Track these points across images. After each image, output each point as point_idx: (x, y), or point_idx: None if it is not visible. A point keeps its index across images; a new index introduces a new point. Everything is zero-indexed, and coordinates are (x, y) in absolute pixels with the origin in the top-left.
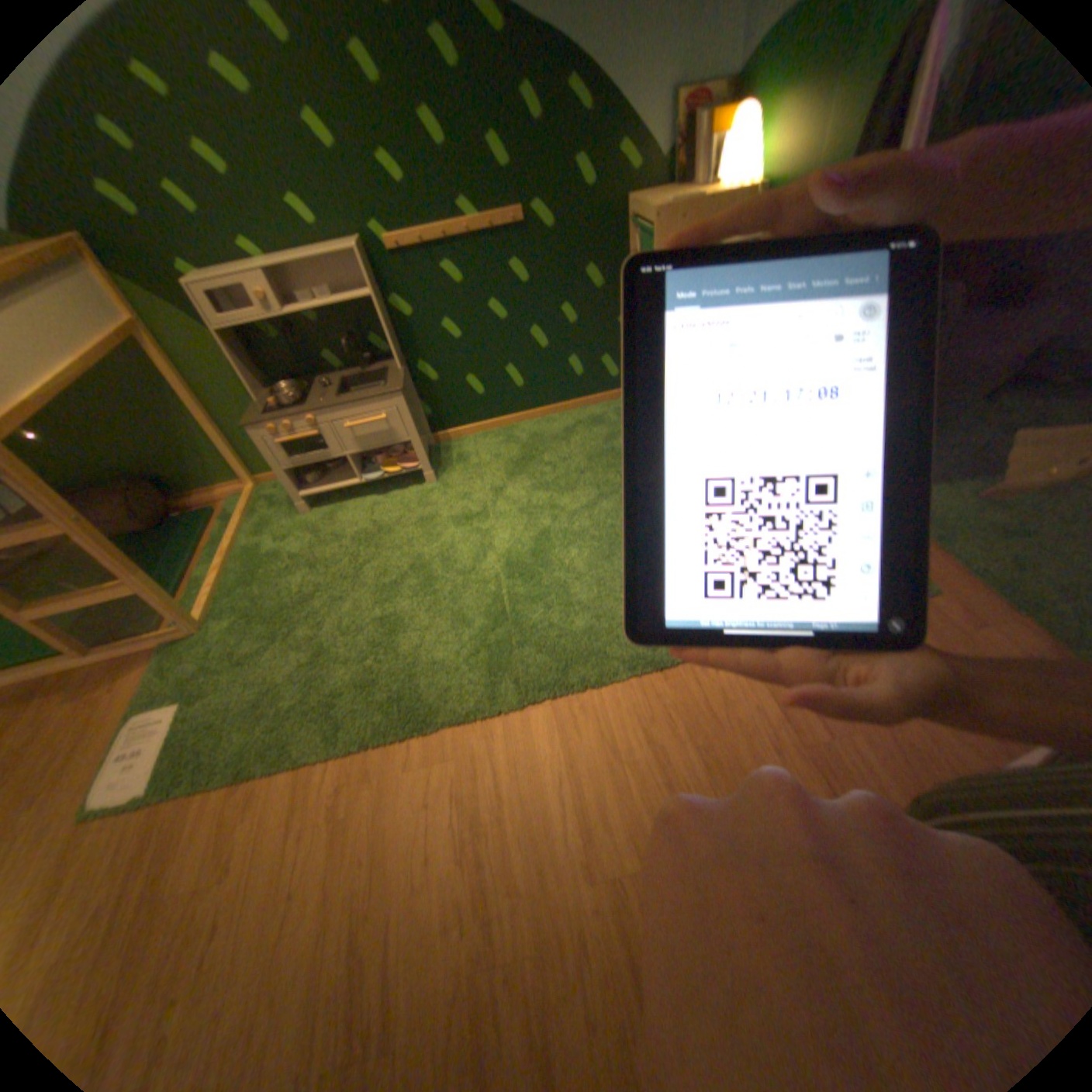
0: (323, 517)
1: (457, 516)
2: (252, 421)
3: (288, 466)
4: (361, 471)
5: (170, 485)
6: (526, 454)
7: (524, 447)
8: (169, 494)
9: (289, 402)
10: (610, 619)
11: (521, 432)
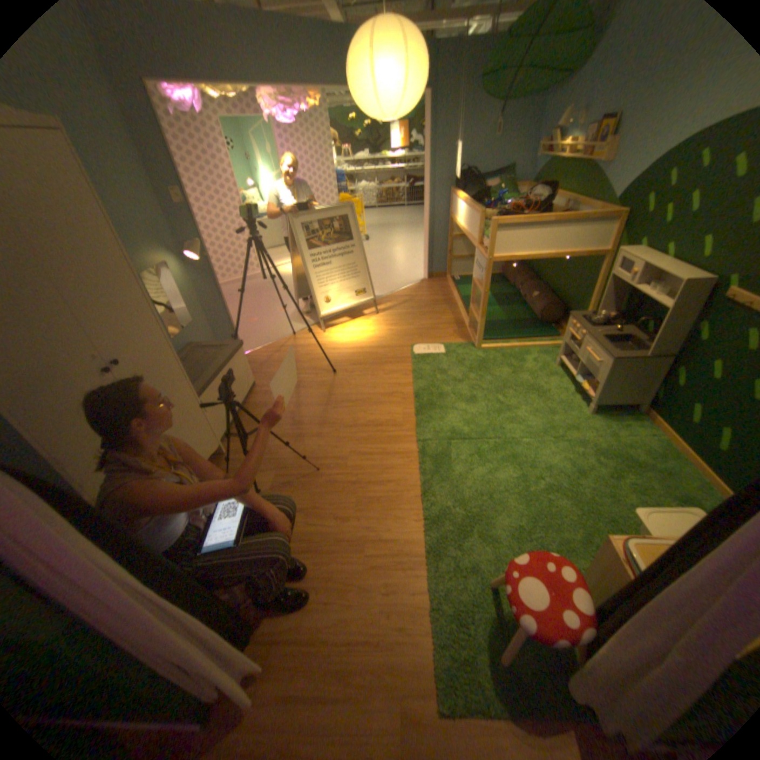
0: (553, 373)
1: (553, 426)
2: (575, 316)
3: (566, 343)
4: (586, 377)
5: (569, 318)
6: (637, 467)
7: (650, 468)
8: (567, 321)
9: (592, 322)
10: (457, 483)
11: (676, 468)
